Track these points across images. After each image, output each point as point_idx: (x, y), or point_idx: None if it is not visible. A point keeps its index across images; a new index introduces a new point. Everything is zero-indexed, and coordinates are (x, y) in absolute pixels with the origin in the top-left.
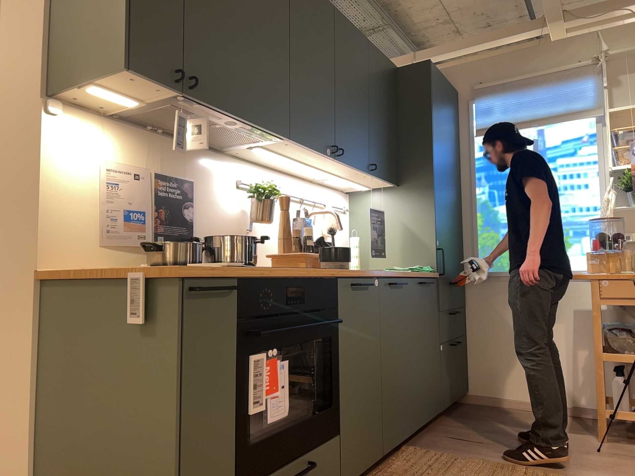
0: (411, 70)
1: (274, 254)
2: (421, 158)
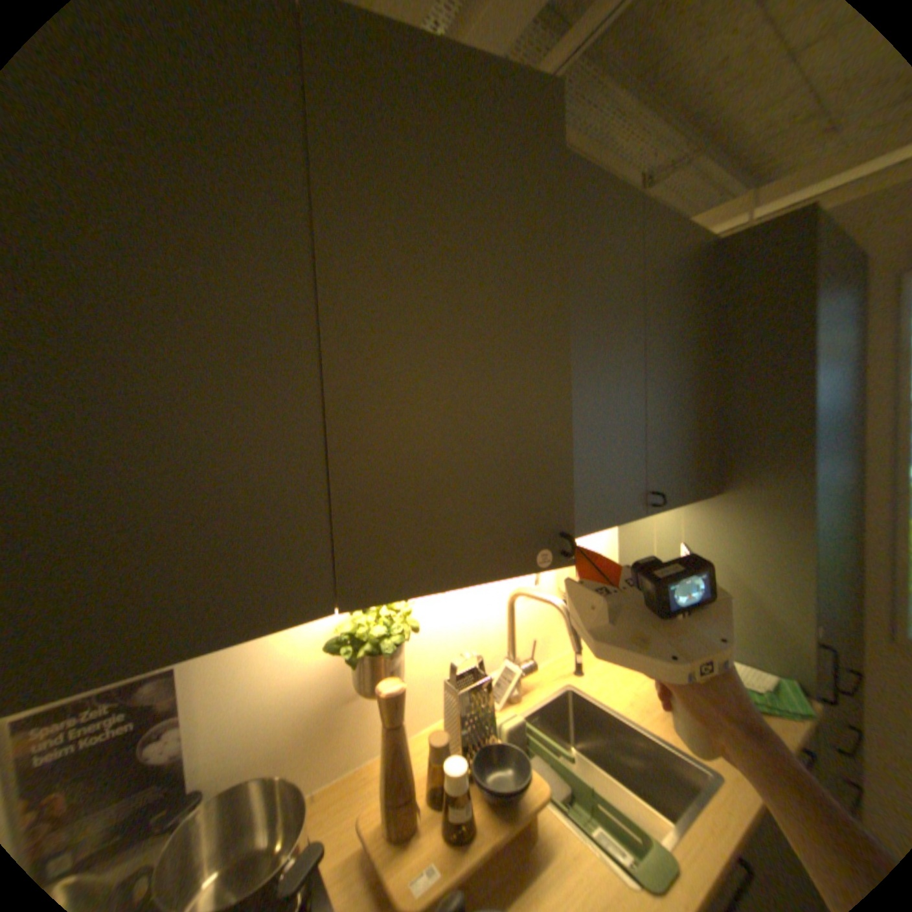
0: (759, 236)
1: (374, 826)
2: (782, 442)
